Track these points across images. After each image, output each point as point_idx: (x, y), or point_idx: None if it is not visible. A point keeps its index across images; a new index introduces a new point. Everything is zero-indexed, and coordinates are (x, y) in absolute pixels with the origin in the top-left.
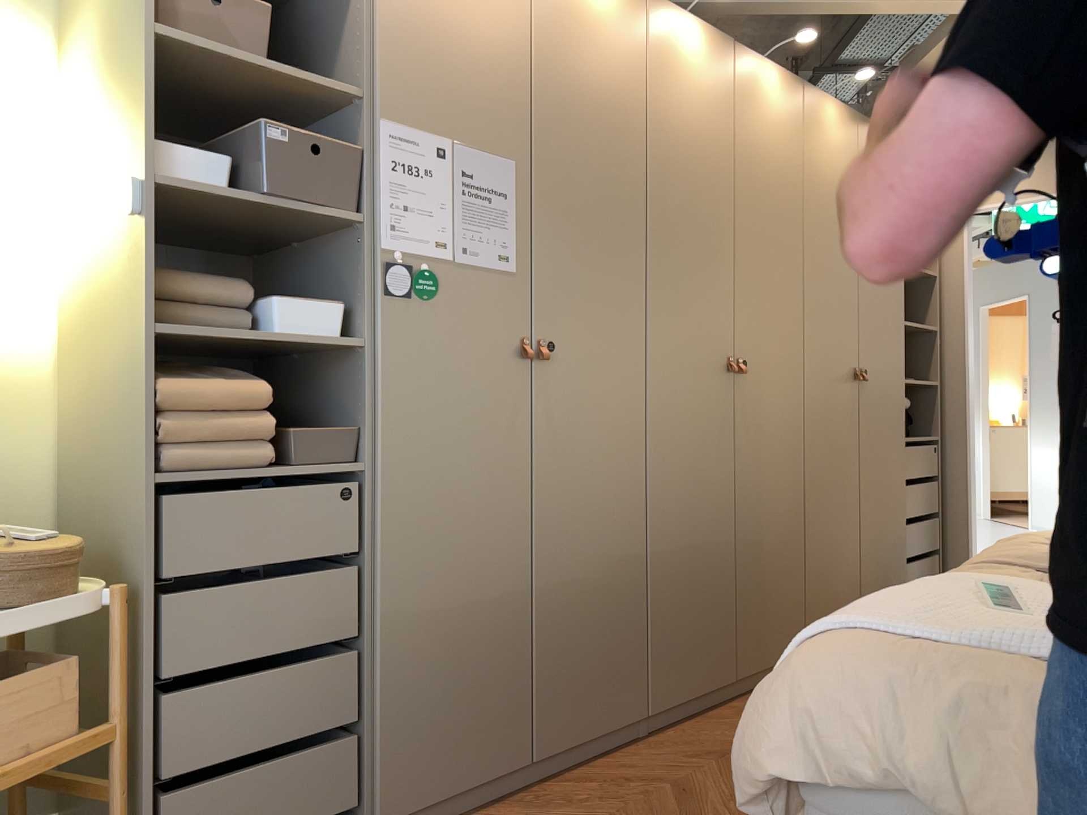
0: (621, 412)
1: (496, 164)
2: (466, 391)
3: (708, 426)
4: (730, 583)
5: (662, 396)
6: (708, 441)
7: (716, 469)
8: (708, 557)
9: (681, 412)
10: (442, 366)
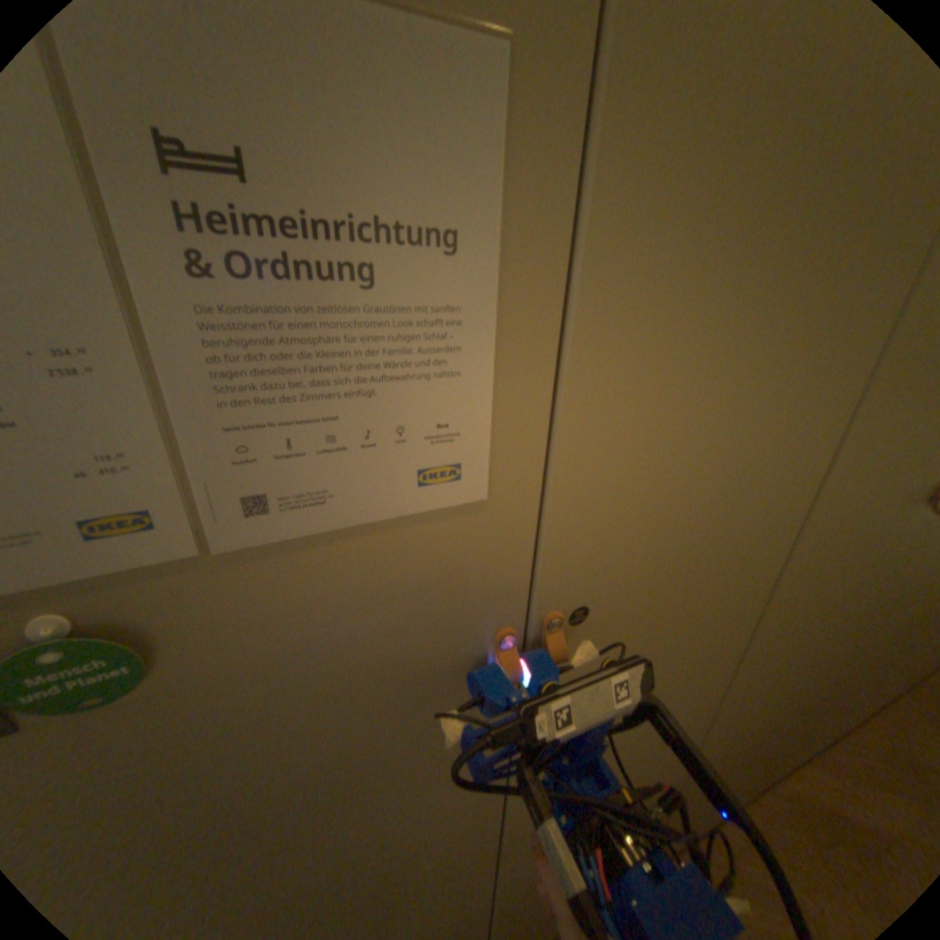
0: (709, 648)
1: (403, 82)
2: (337, 789)
3: (847, 599)
4: (788, 719)
5: (794, 594)
6: (838, 616)
7: (832, 642)
8: (774, 730)
9: (815, 600)
10: (248, 790)
